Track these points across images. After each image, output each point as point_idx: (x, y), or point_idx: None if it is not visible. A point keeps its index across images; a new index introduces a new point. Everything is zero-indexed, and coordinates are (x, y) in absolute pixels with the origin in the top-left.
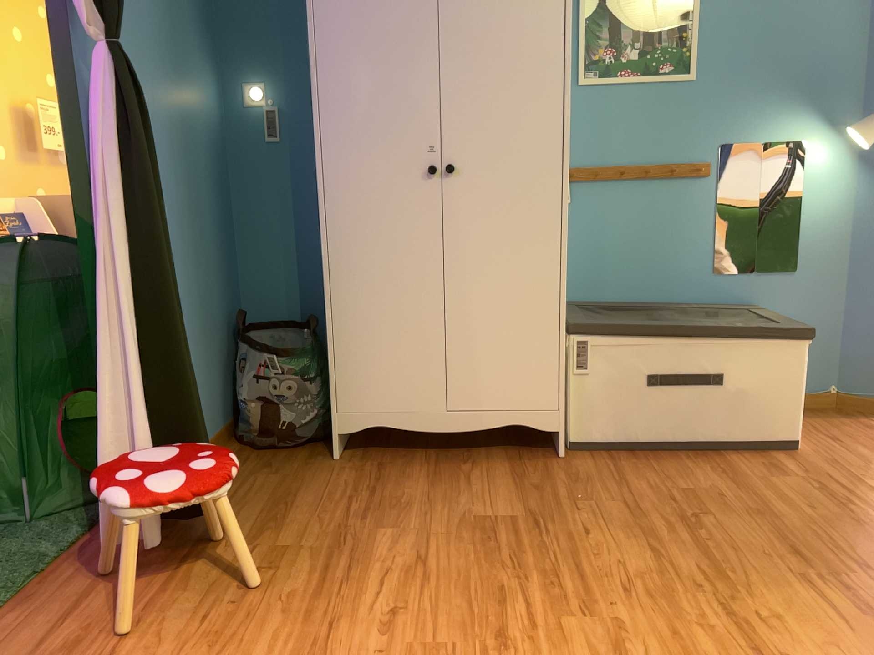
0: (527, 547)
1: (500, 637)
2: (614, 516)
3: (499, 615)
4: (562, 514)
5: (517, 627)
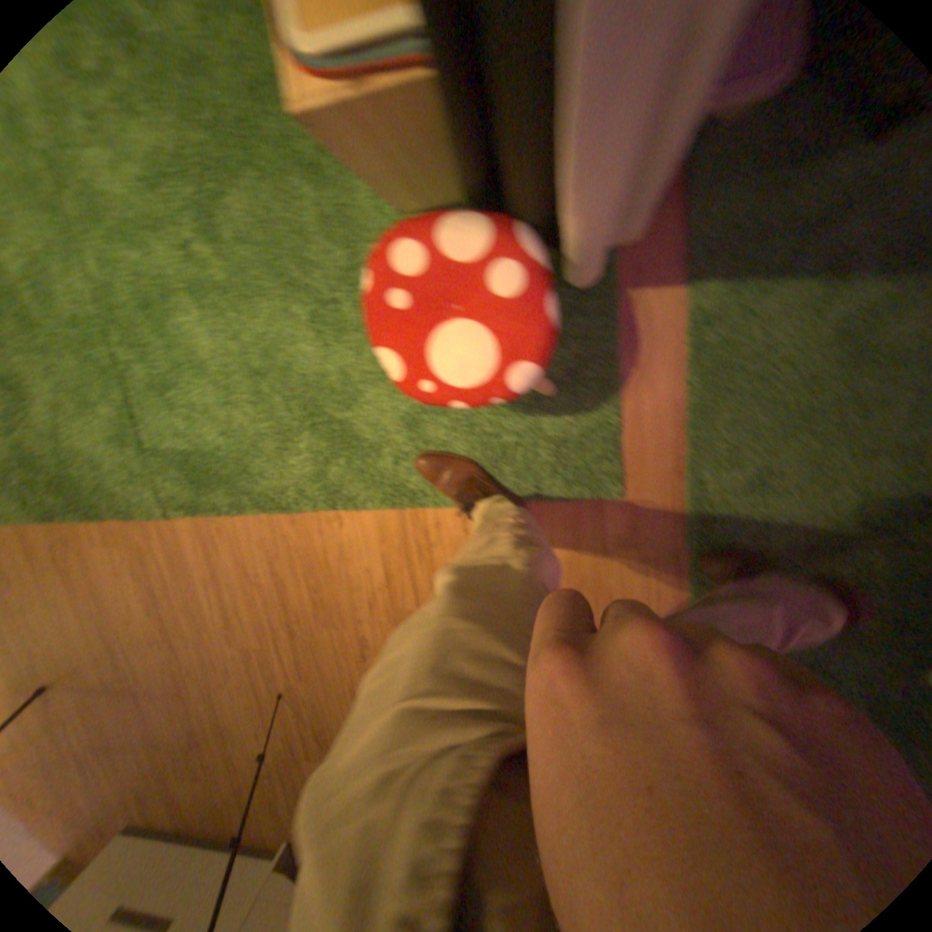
0: (286, 727)
1: (285, 640)
2: (236, 758)
3: (289, 659)
4: (269, 764)
5: (277, 649)
